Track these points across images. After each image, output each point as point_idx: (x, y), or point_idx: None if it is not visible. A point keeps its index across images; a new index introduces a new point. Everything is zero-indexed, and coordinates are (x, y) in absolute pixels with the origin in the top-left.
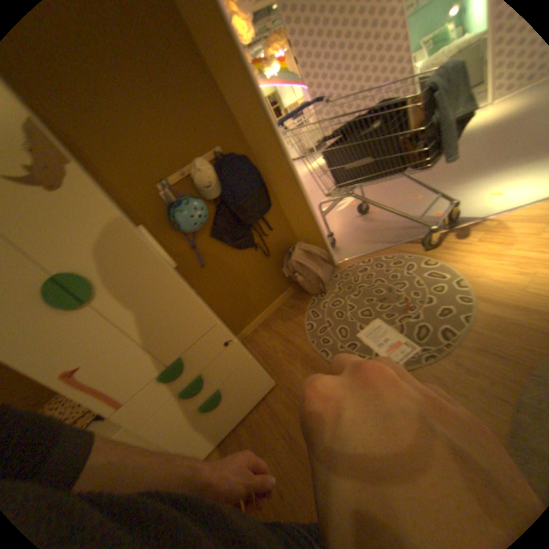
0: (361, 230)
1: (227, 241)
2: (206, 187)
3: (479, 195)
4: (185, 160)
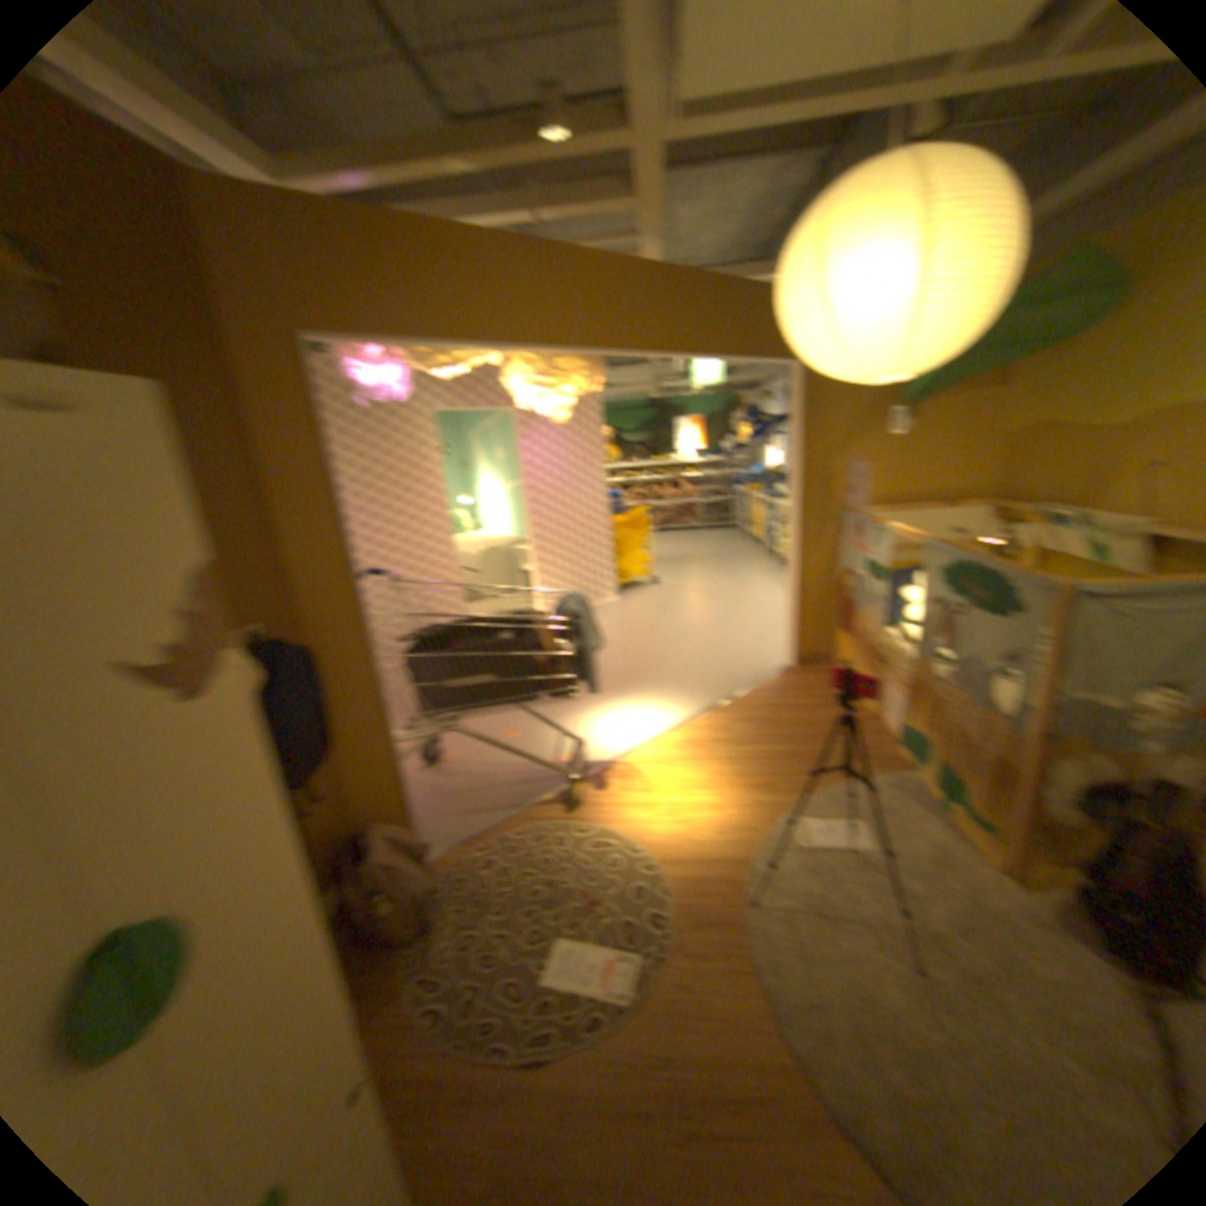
0: (453, 795)
1: None
2: None
3: (592, 736)
4: None
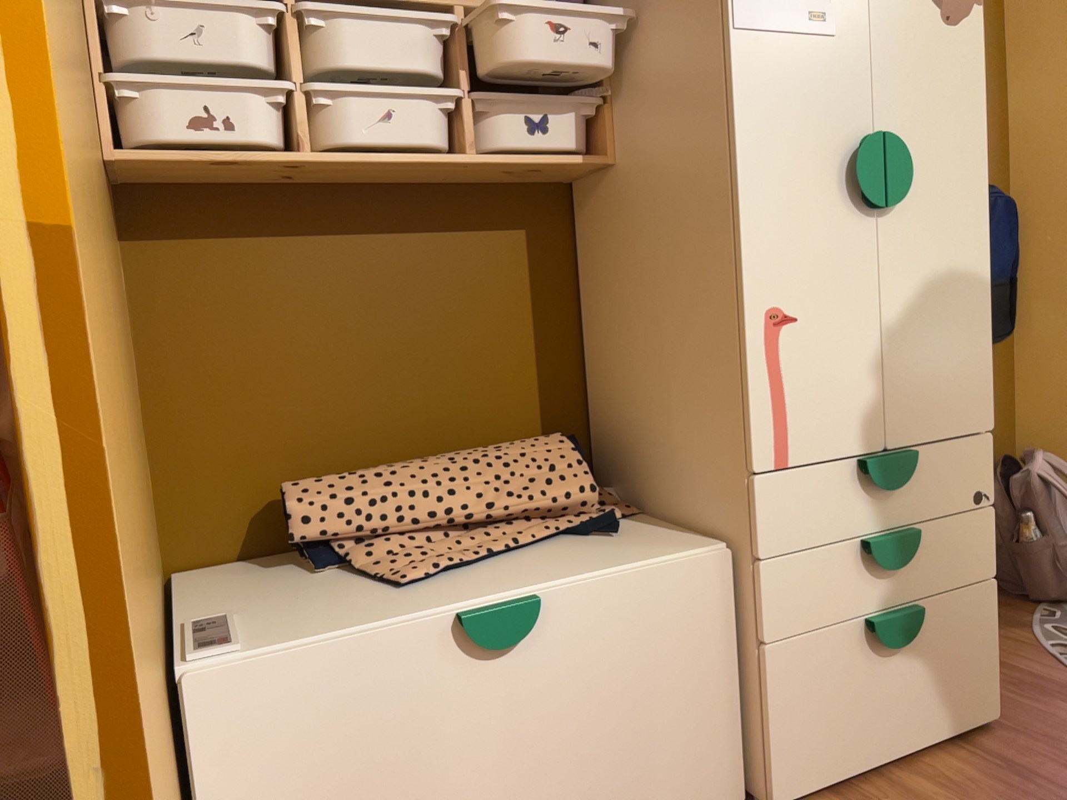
0: None
1: None
2: None
3: None
4: None
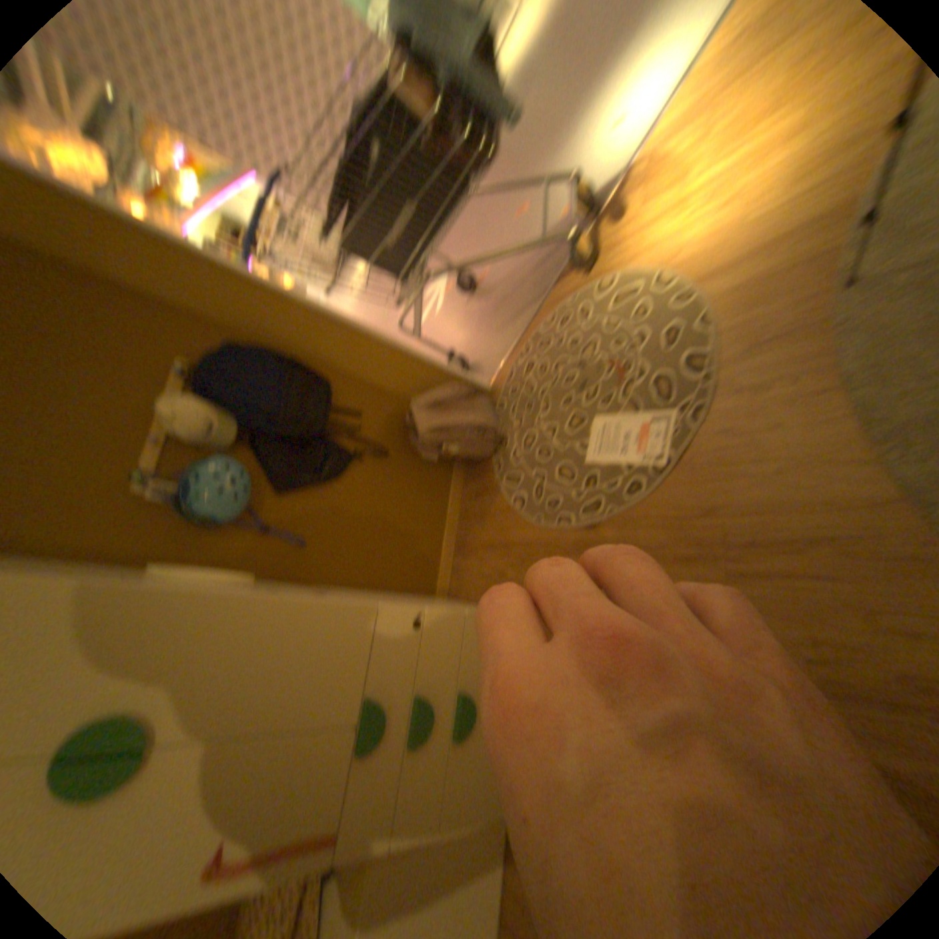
0: (487, 313)
1: (310, 479)
2: (209, 430)
3: (600, 138)
4: (144, 415)
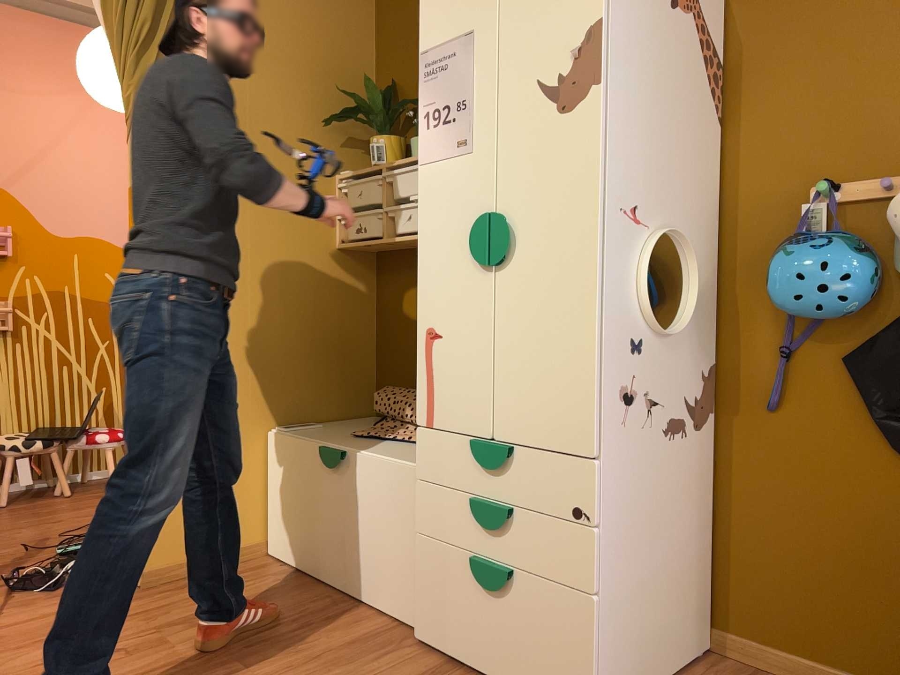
0: None
1: (869, 399)
2: None
3: None
4: None
